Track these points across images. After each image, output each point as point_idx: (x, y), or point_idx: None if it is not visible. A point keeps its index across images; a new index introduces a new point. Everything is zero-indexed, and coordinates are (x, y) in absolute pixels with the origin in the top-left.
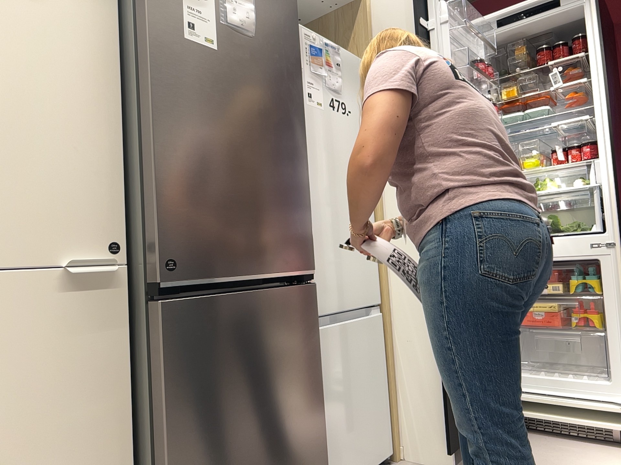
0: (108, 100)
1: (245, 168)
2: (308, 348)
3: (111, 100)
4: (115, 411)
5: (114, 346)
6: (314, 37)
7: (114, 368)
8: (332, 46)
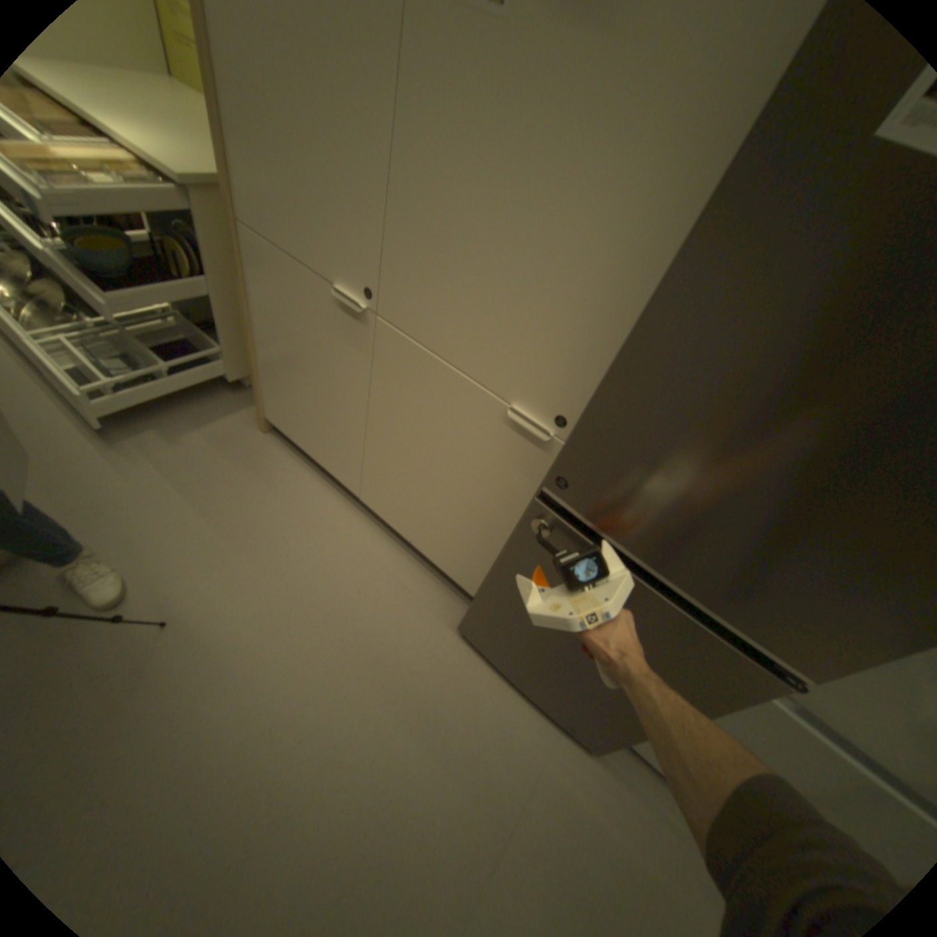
0: (664, 239)
1: (799, 471)
2: (697, 697)
3: (669, 240)
4: (507, 518)
5: (525, 485)
6: None
7: (519, 497)
8: None
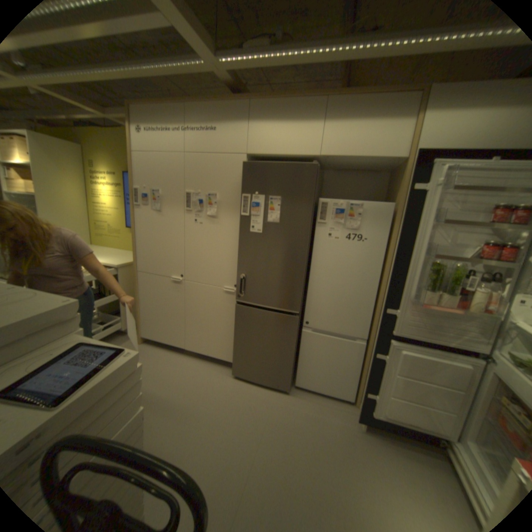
0: (238, 247)
1: (269, 272)
2: (289, 336)
3: (239, 247)
4: (233, 322)
5: (234, 308)
6: (341, 203)
7: (234, 313)
8: (356, 204)
